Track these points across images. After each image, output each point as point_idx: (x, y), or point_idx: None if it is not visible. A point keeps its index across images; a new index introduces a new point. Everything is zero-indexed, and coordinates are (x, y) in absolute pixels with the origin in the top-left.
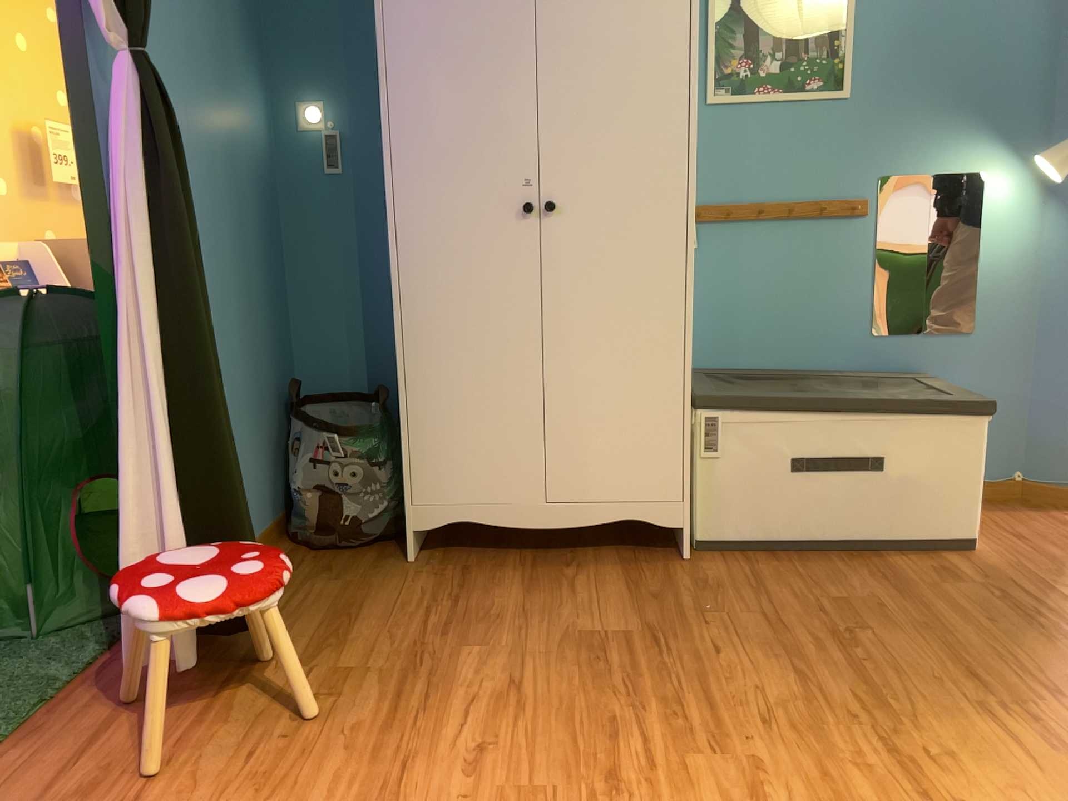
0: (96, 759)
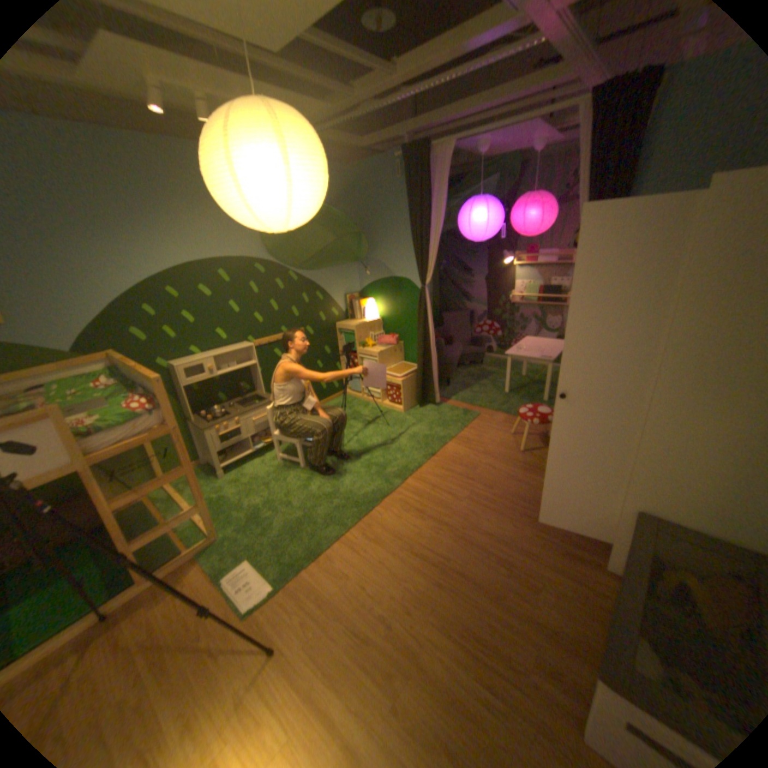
0: (520, 431)
